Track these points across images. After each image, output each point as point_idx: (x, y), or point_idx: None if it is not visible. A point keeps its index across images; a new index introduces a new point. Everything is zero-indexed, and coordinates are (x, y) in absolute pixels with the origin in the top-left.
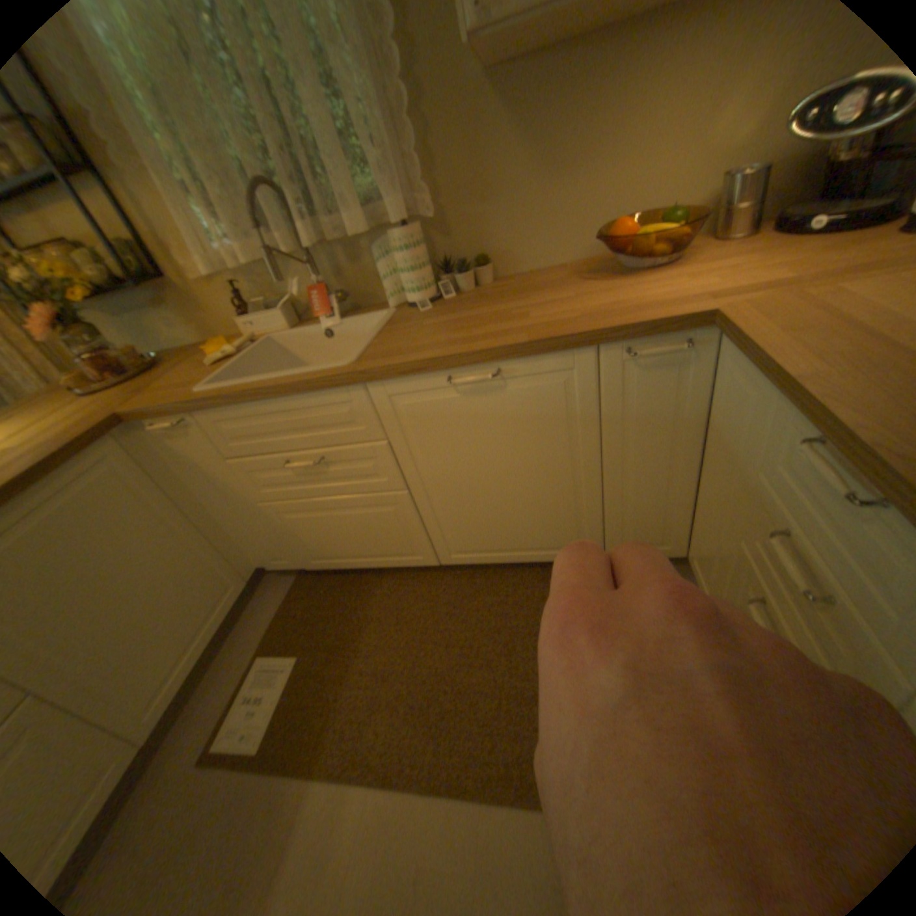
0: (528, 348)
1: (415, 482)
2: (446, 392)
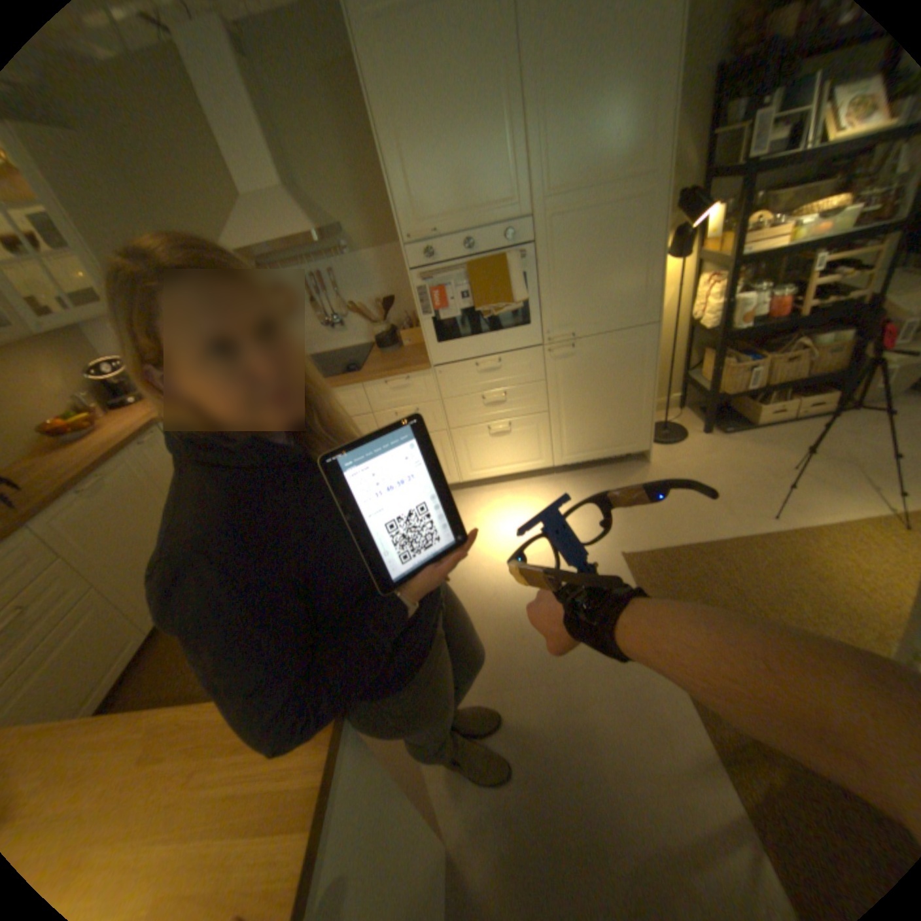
0: (102, 459)
1: (92, 578)
2: (76, 503)
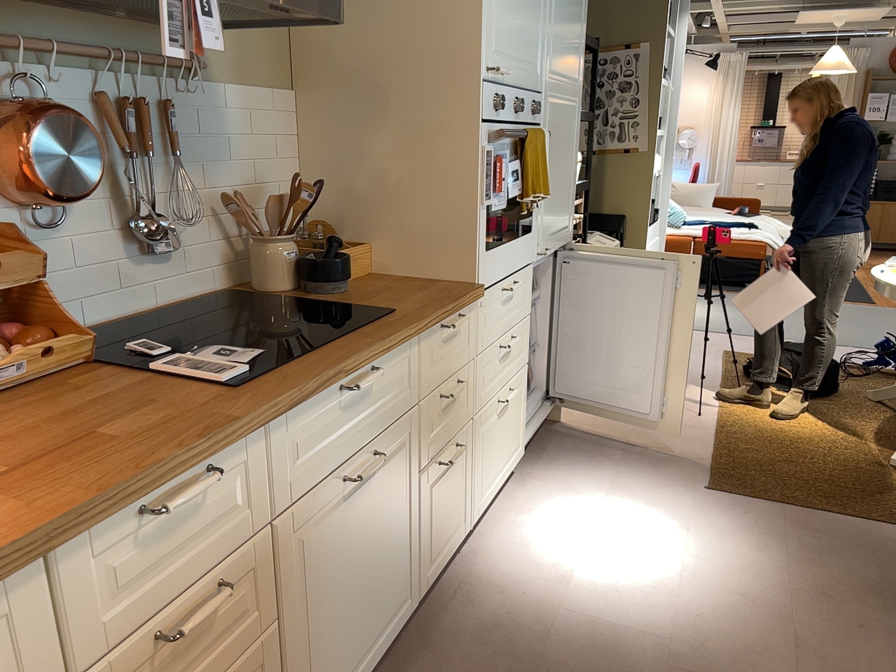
0: None
1: None
2: None
